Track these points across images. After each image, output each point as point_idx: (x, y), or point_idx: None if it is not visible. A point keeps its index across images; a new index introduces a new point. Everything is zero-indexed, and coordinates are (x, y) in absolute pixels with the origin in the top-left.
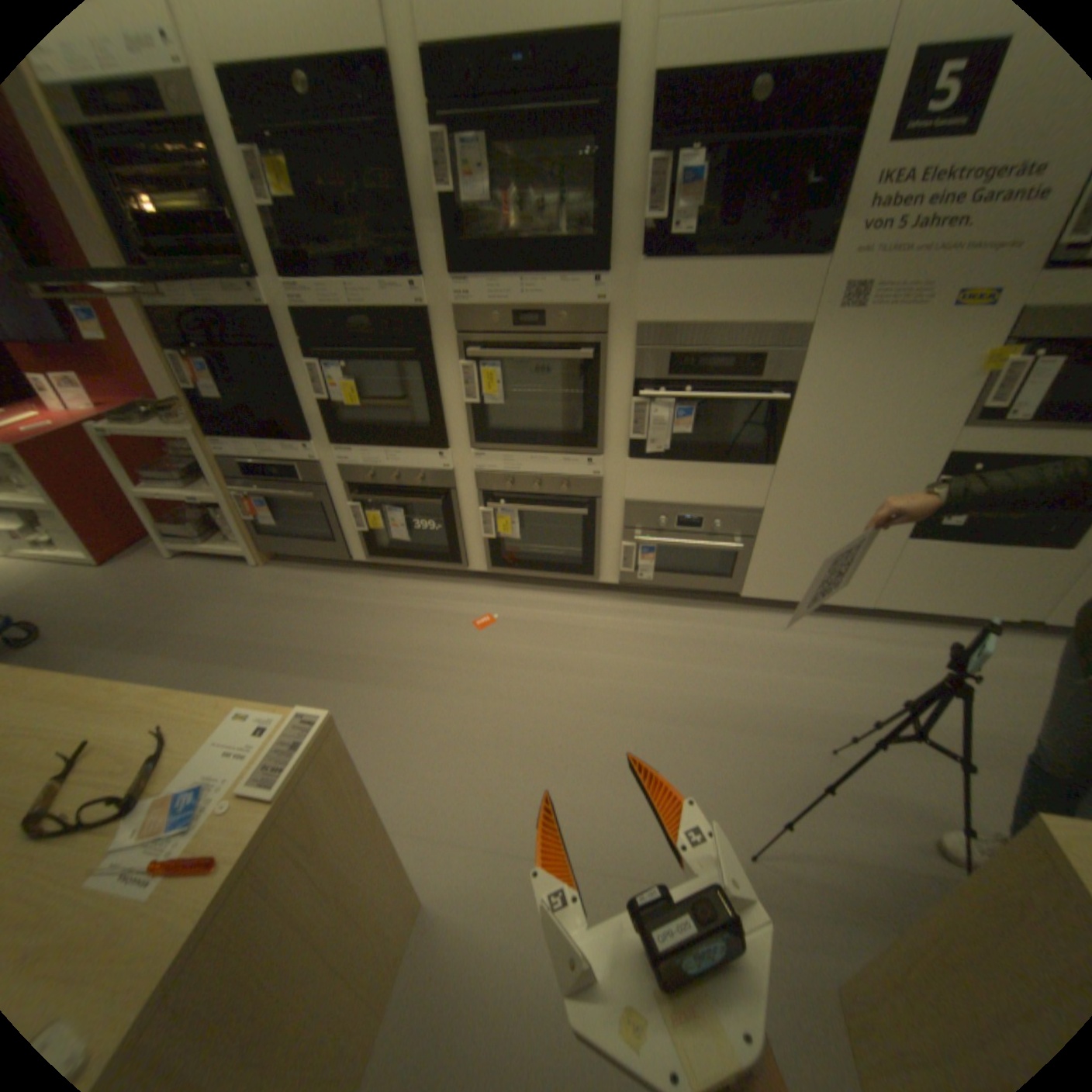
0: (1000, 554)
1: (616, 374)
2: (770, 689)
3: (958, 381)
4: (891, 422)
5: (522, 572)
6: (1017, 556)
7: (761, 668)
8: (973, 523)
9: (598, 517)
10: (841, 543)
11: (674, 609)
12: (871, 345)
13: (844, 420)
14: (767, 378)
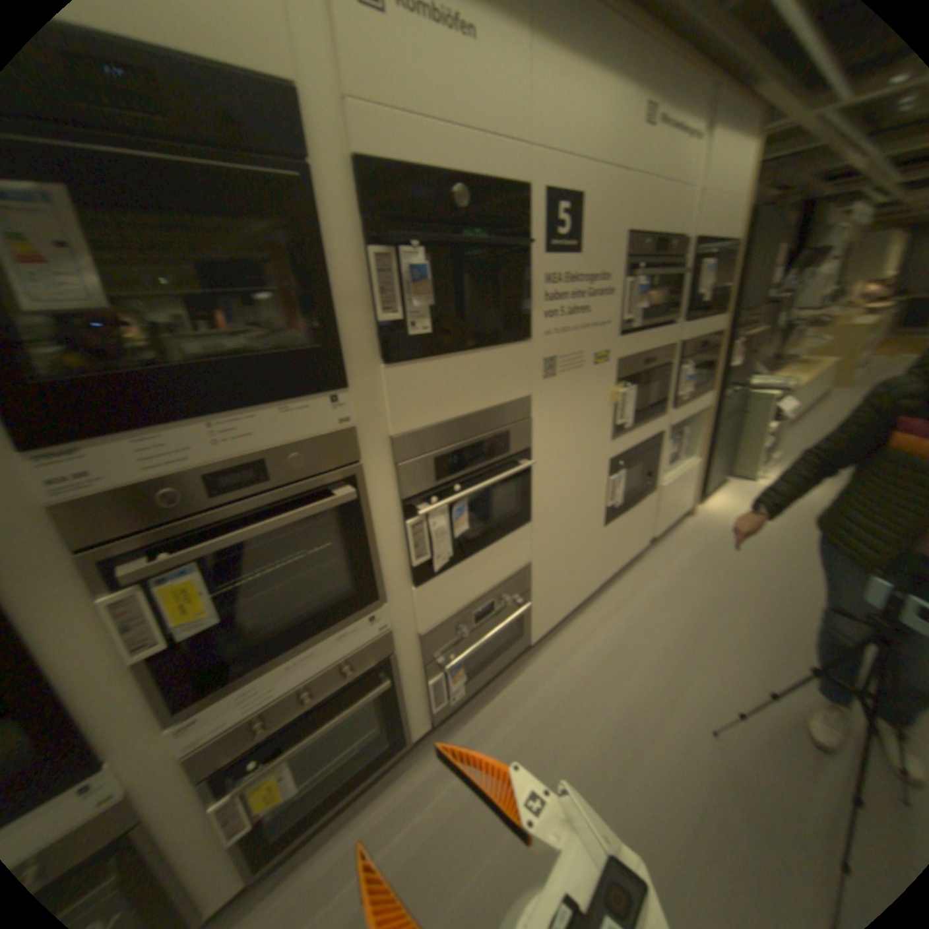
0: (634, 511)
1: (376, 500)
2: (624, 717)
3: (602, 413)
4: (580, 453)
5: (304, 830)
6: (639, 508)
7: (599, 702)
8: (622, 499)
9: (392, 674)
10: (574, 555)
11: (488, 704)
12: (562, 402)
13: (559, 463)
14: (511, 450)
